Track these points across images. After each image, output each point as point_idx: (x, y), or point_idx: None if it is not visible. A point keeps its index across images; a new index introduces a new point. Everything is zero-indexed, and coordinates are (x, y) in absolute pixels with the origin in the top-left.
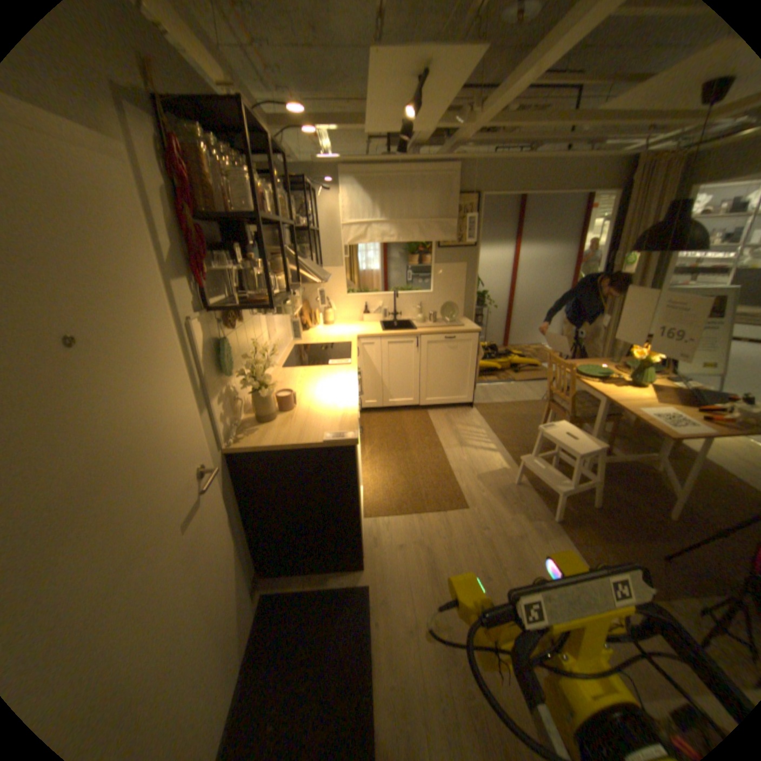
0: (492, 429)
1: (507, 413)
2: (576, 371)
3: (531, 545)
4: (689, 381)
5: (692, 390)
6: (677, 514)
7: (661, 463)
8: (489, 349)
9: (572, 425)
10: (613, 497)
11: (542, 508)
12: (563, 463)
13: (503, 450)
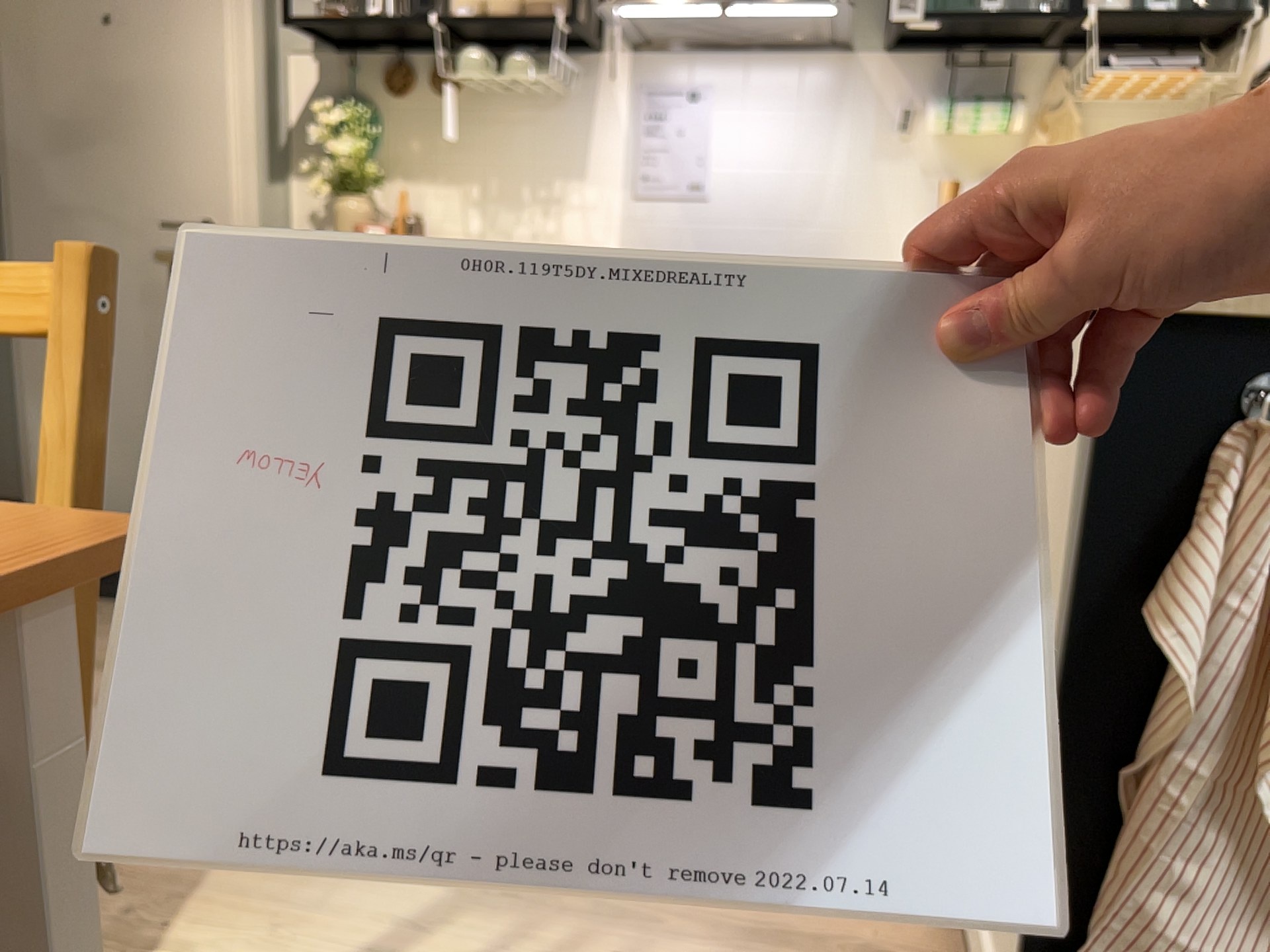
0: None
1: None
2: None
3: None
4: None
5: None
6: None
7: None
8: None
9: None
10: None
11: None
12: None
13: None
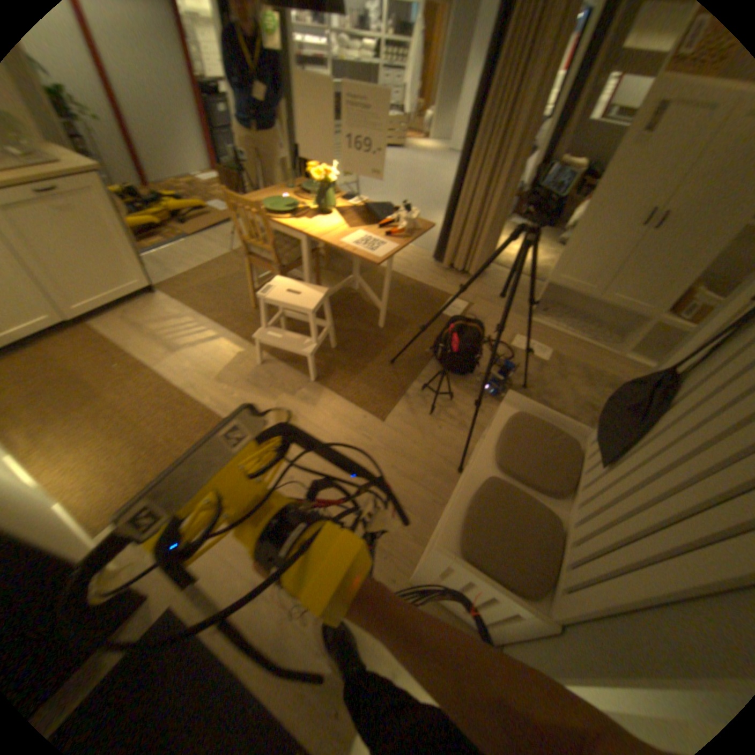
0: (195, 312)
1: (201, 284)
2: (261, 210)
3: (305, 418)
4: (352, 196)
5: (362, 206)
6: (380, 321)
7: (354, 282)
8: (121, 195)
9: (284, 278)
10: (338, 331)
11: (294, 375)
12: (288, 319)
13: (223, 333)
